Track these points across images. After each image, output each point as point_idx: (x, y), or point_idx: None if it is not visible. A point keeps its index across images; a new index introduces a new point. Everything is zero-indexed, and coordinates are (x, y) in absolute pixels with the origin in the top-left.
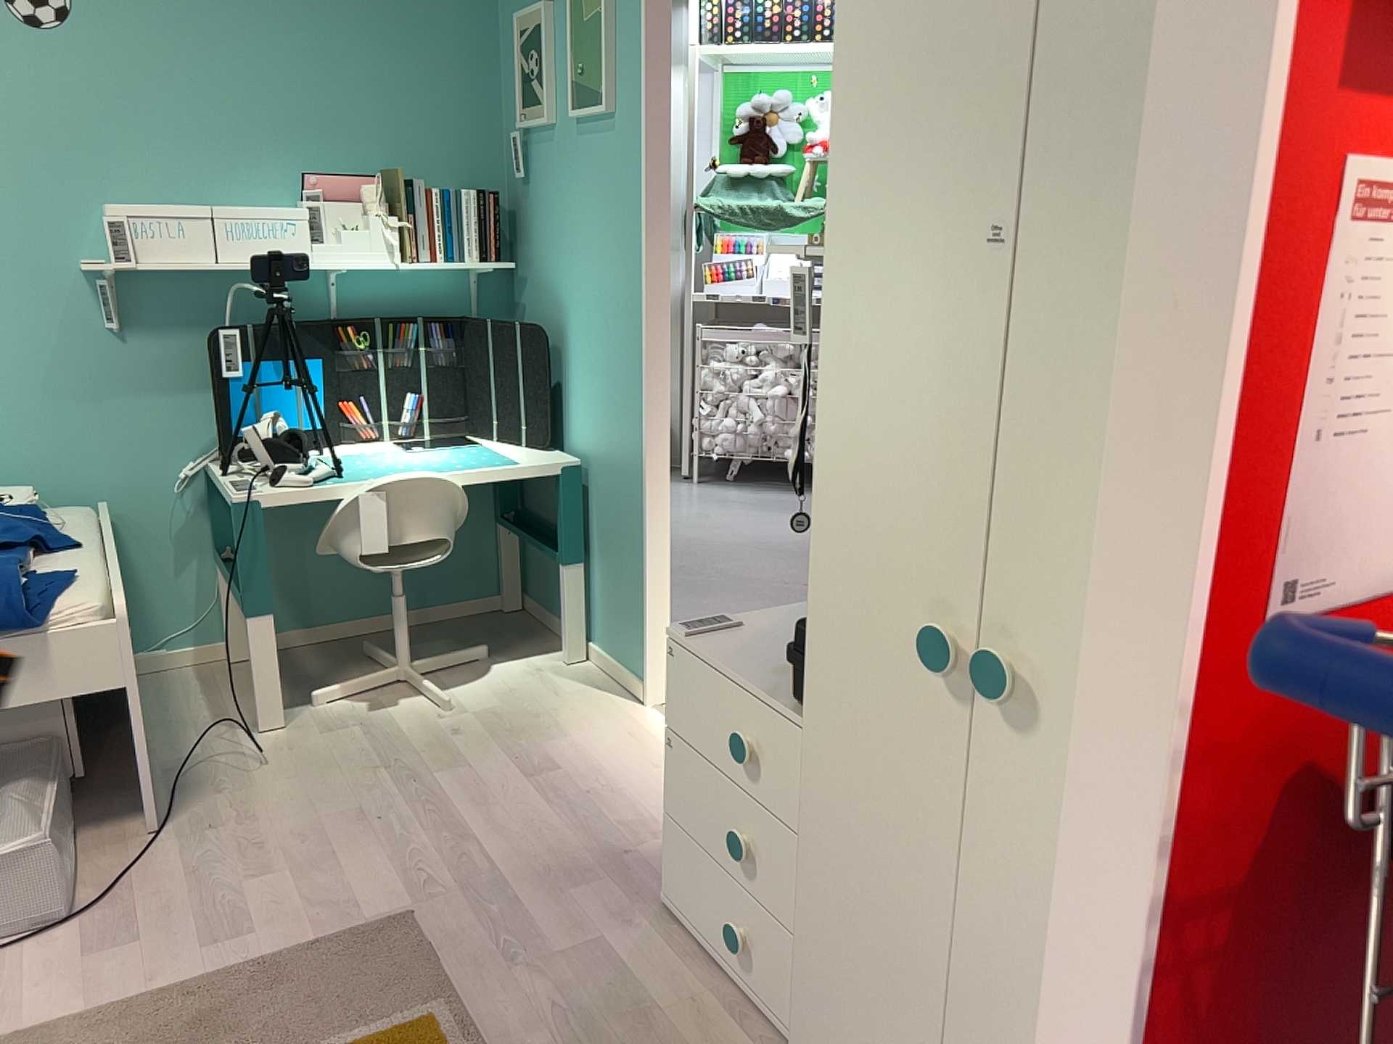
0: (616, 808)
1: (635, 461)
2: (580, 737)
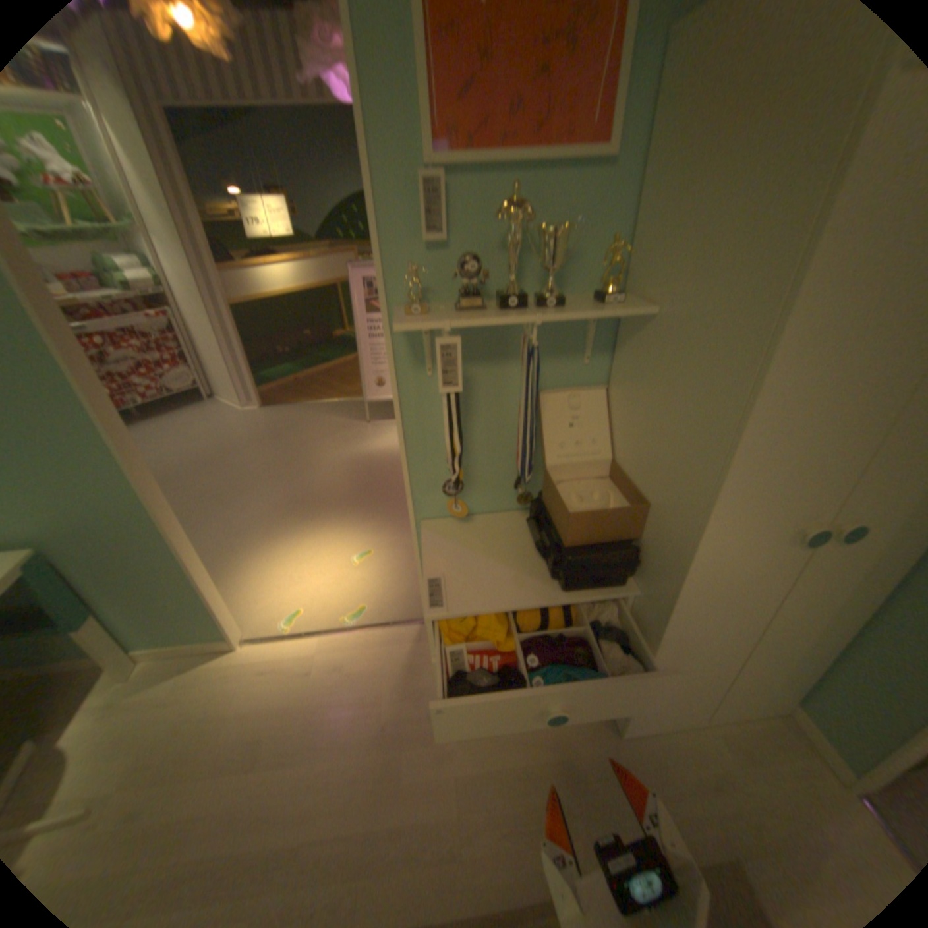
0: (334, 716)
1: (133, 519)
2: (232, 708)
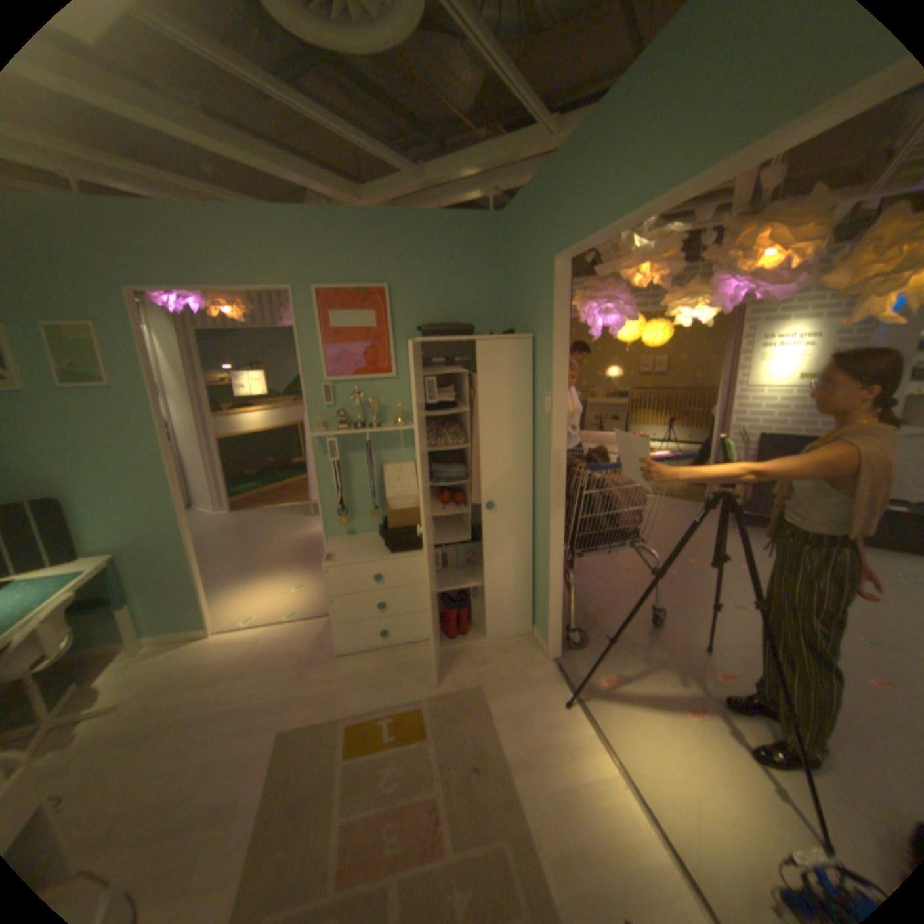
0: (271, 659)
1: (172, 538)
2: (206, 661)
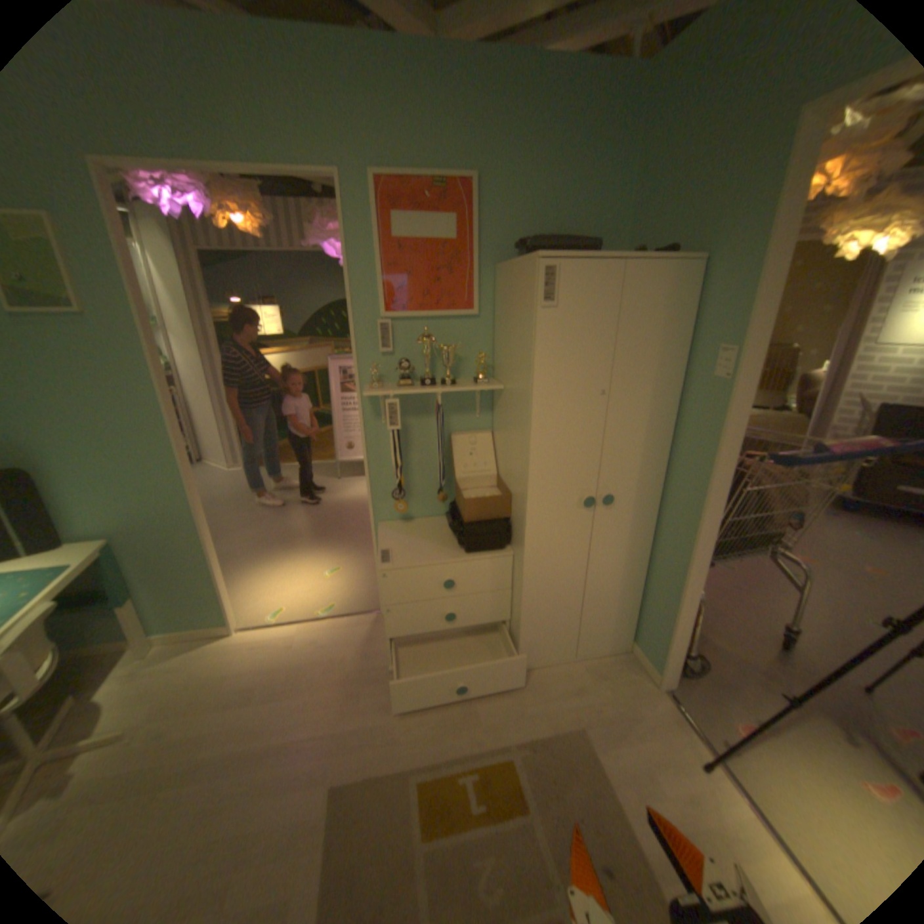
0: (310, 672)
1: (181, 520)
2: (231, 671)
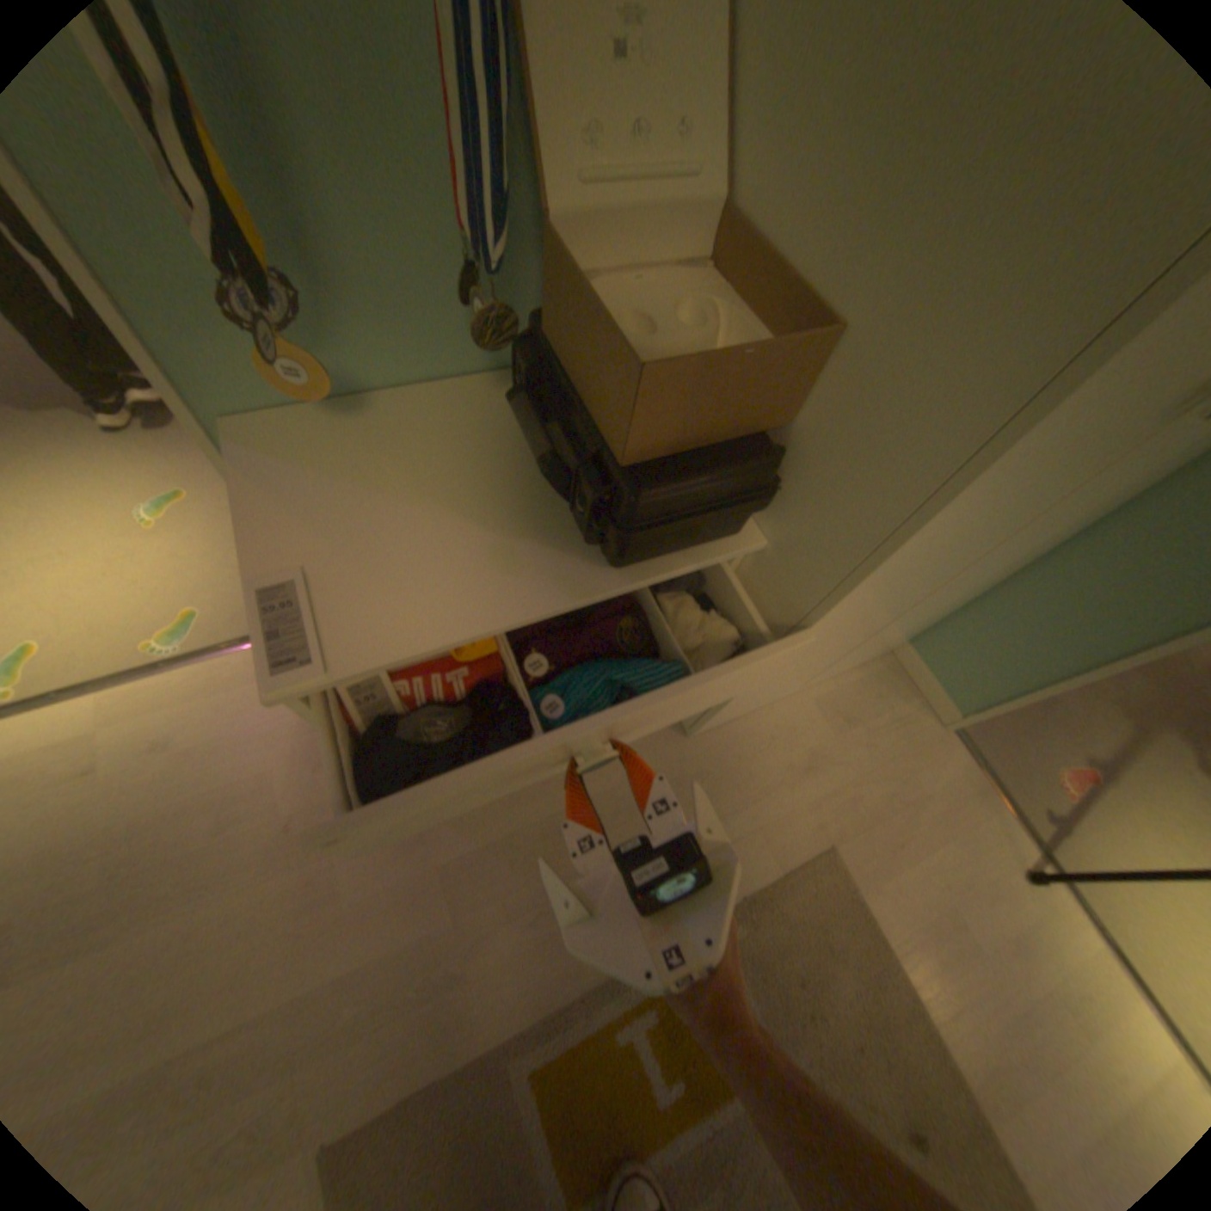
0: (175, 837)
1: None
2: None
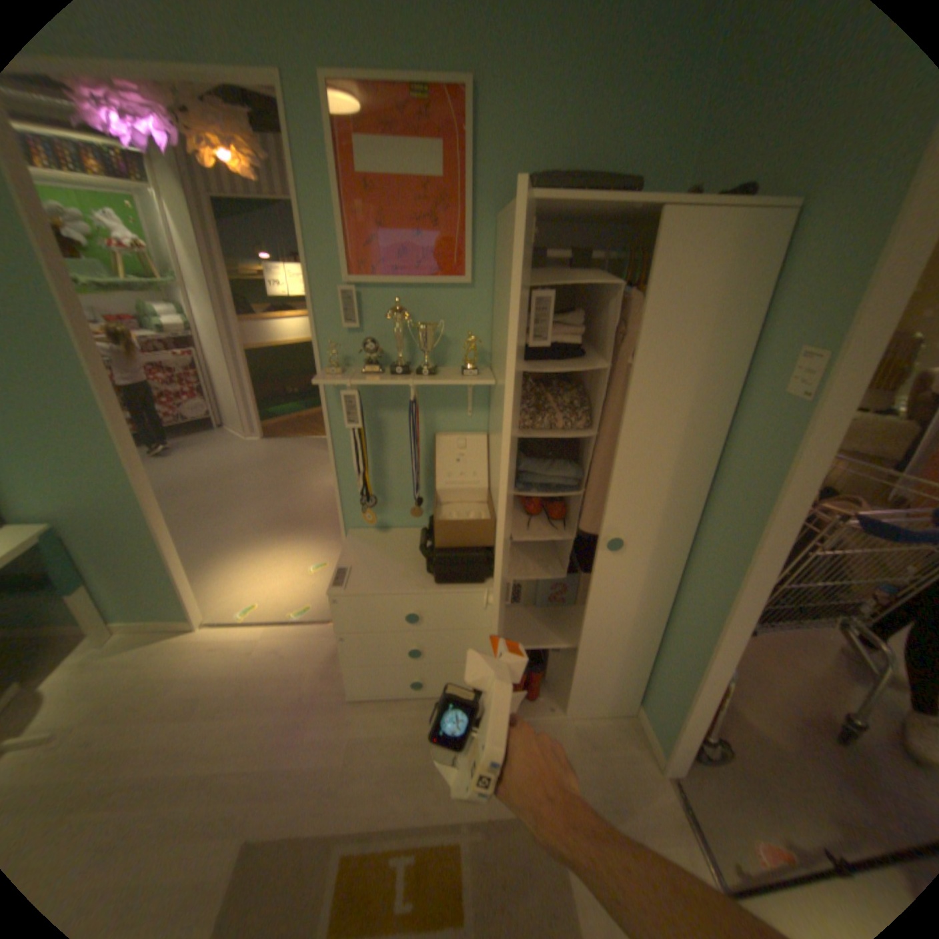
0: (263, 687)
1: (129, 509)
2: (182, 674)
